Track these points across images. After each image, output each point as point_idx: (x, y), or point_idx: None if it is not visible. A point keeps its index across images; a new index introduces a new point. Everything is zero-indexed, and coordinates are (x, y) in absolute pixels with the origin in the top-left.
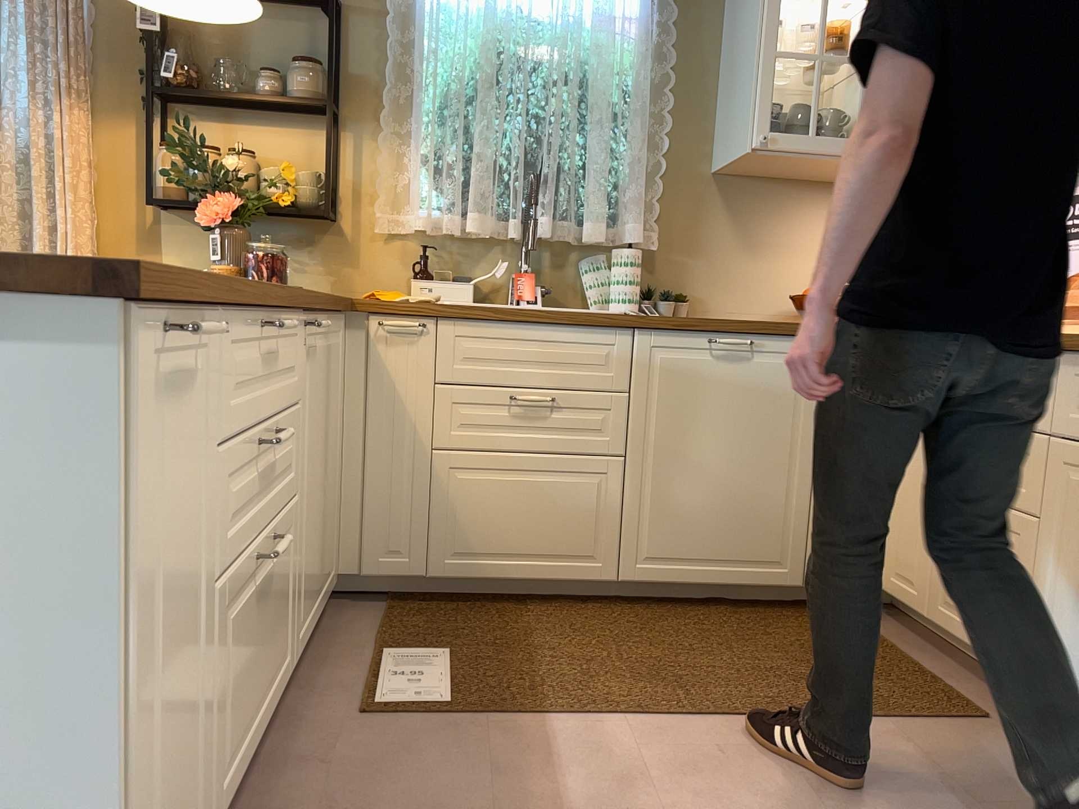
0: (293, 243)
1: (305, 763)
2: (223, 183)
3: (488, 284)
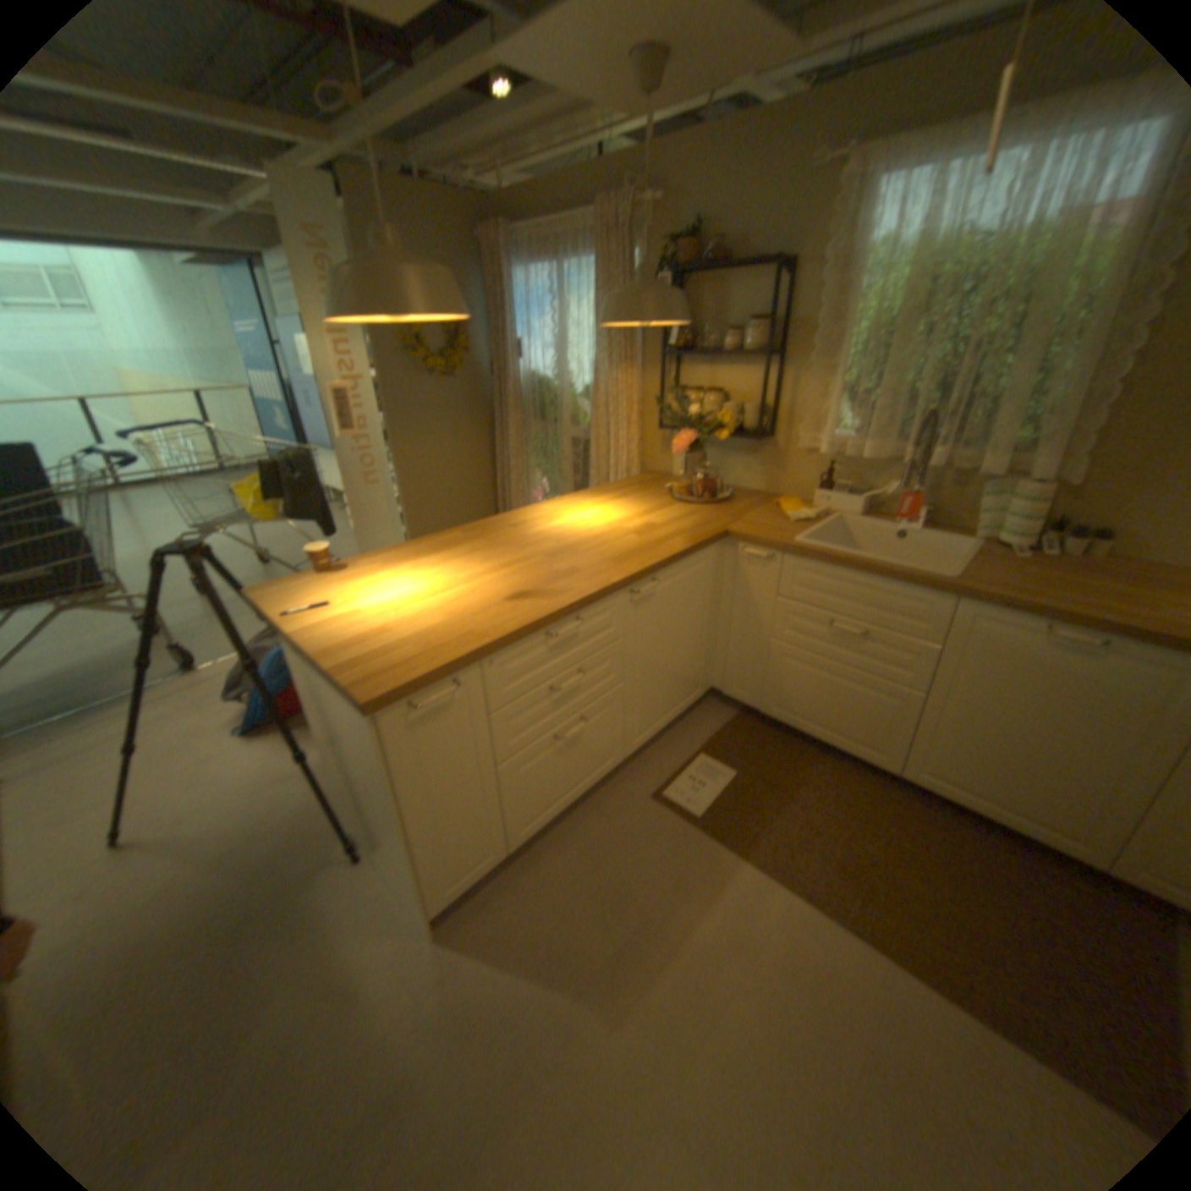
0: (742, 451)
1: (605, 816)
2: (686, 423)
3: (885, 494)
